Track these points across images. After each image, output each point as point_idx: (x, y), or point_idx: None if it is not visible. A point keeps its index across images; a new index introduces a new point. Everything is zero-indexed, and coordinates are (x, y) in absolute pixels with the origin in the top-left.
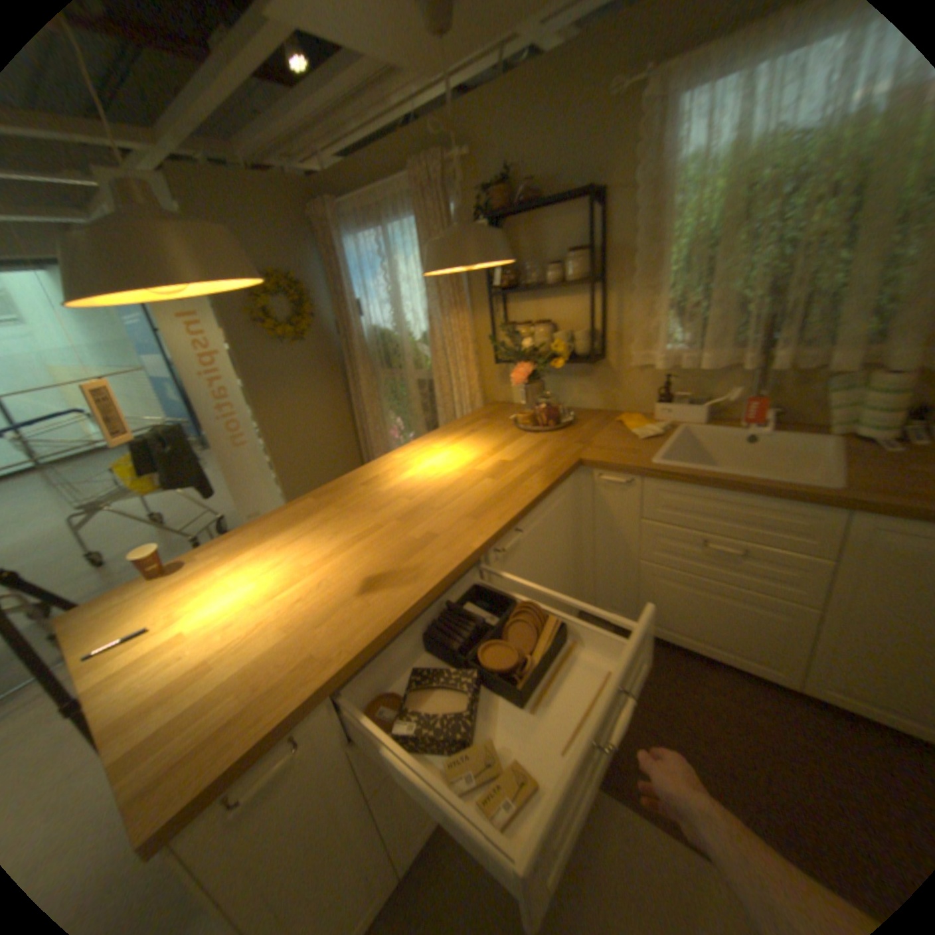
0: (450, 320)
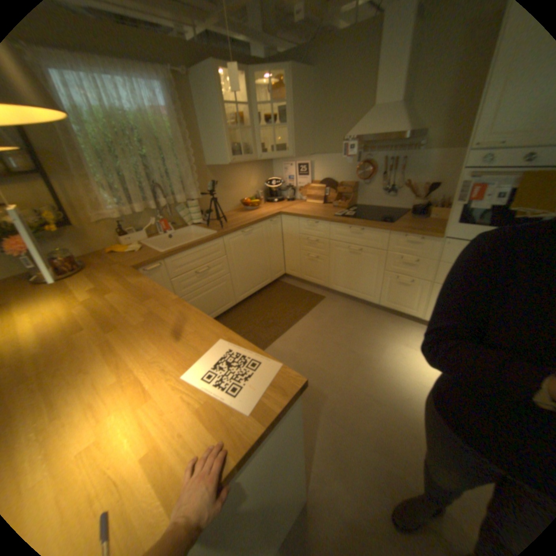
0: None
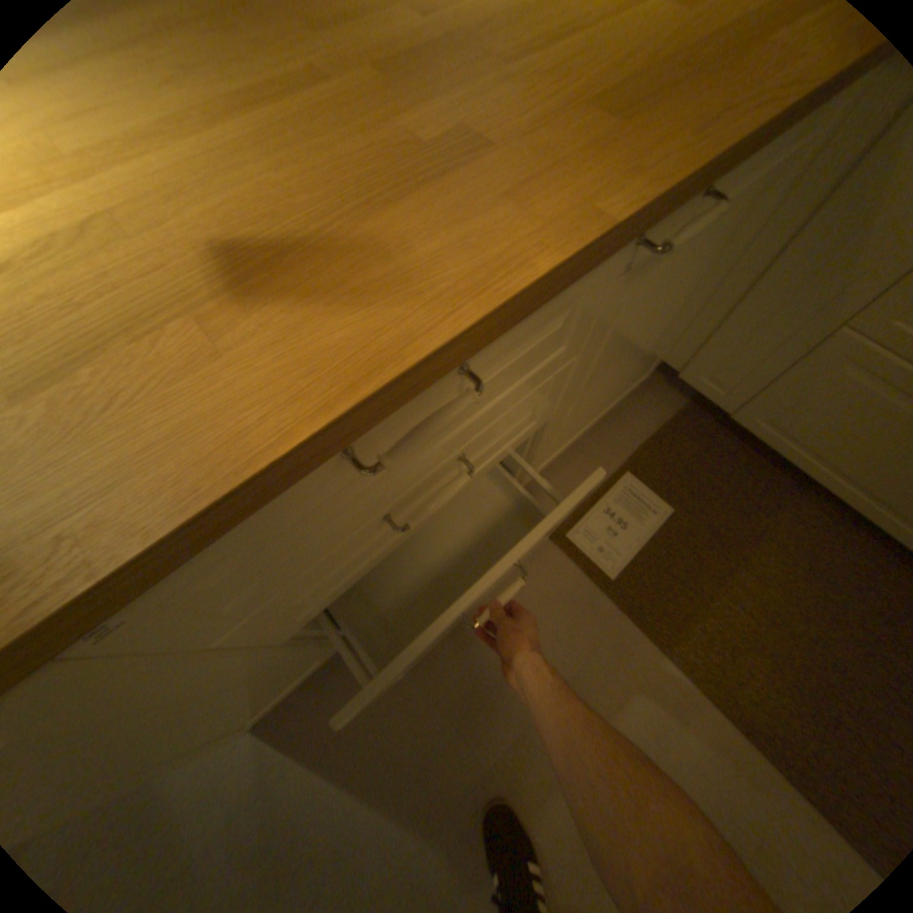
0: None
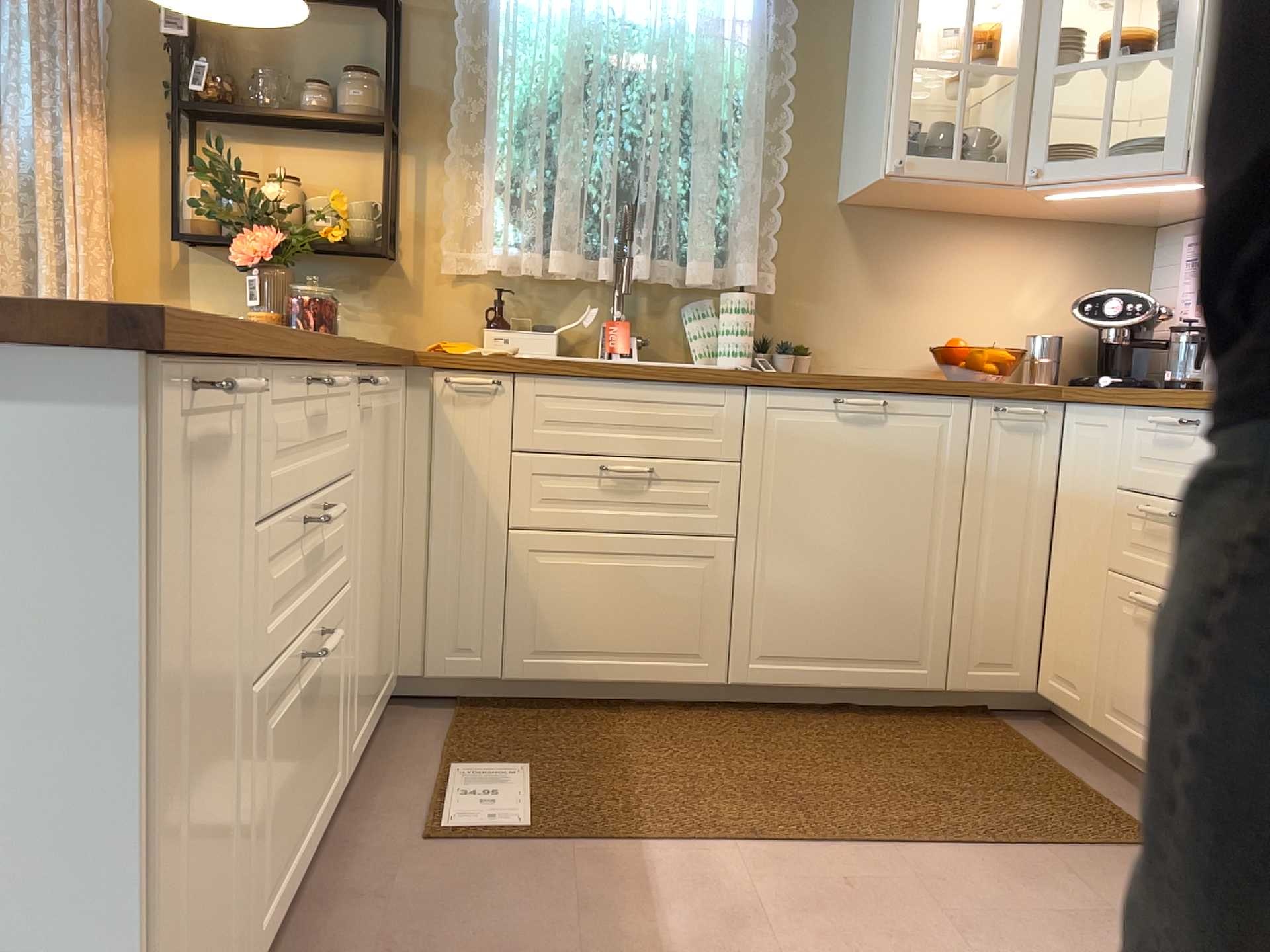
0: (75, 138)
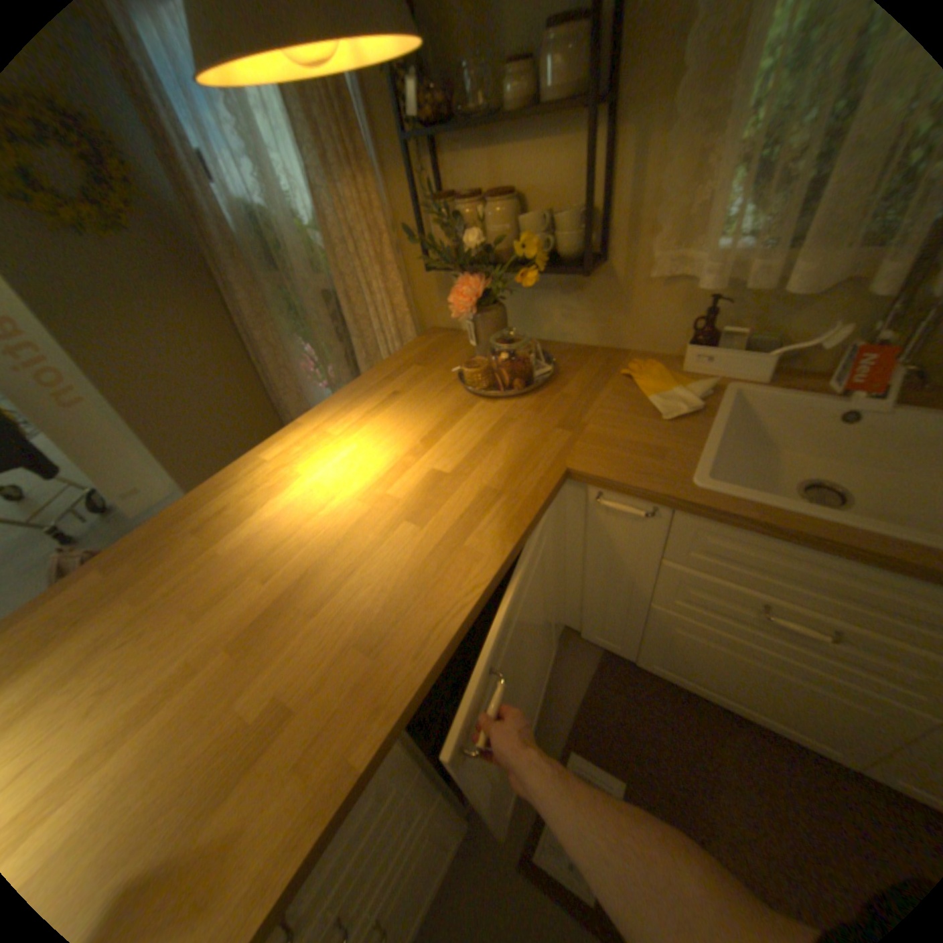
0: (347, 188)
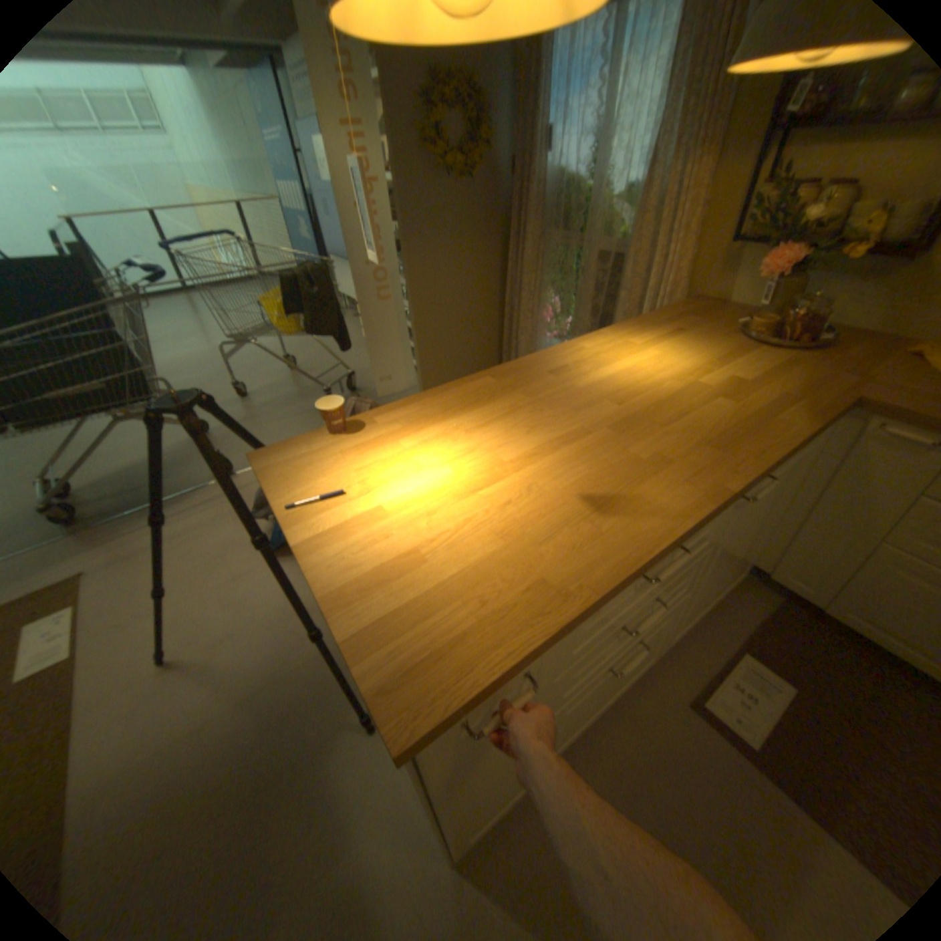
0: (689, 165)
